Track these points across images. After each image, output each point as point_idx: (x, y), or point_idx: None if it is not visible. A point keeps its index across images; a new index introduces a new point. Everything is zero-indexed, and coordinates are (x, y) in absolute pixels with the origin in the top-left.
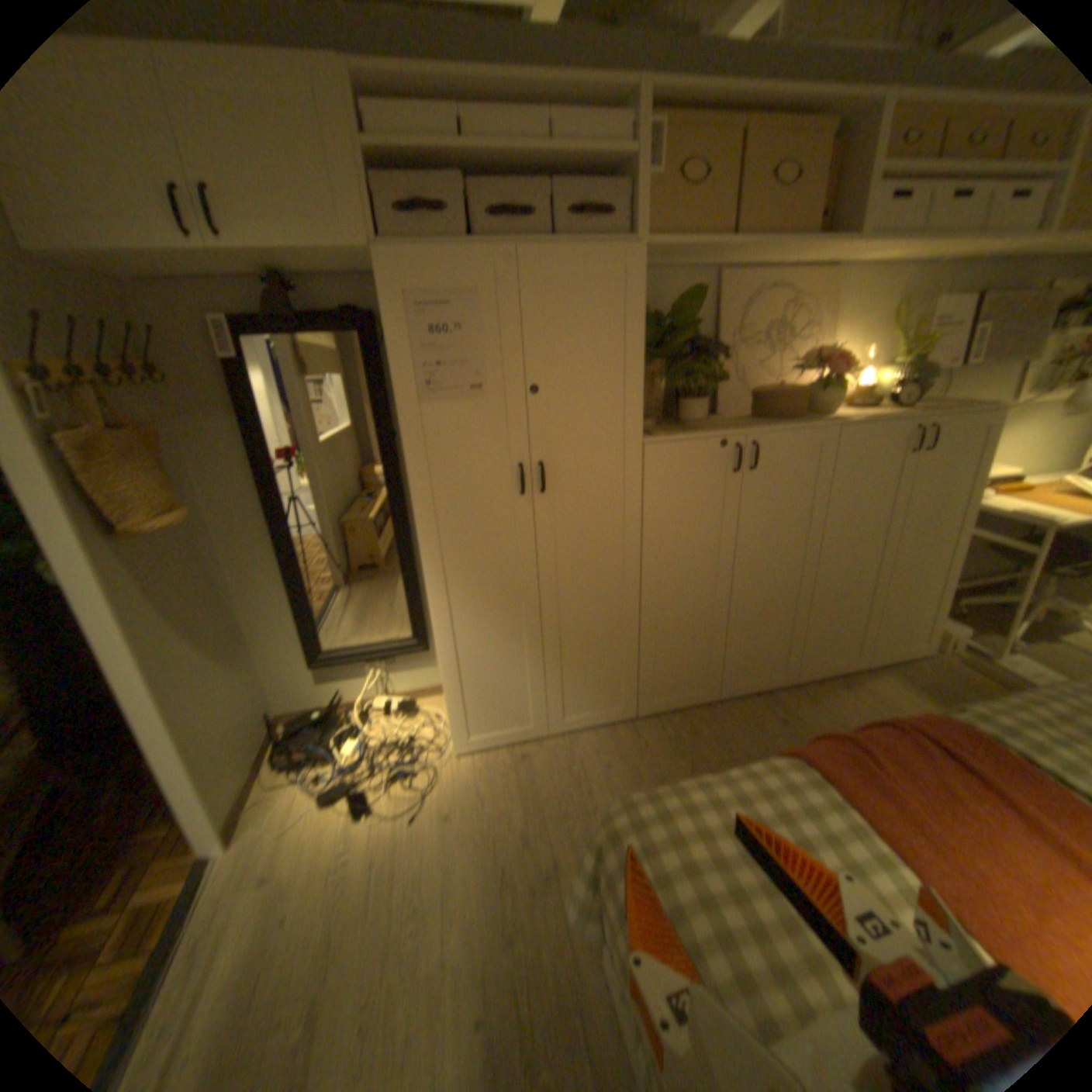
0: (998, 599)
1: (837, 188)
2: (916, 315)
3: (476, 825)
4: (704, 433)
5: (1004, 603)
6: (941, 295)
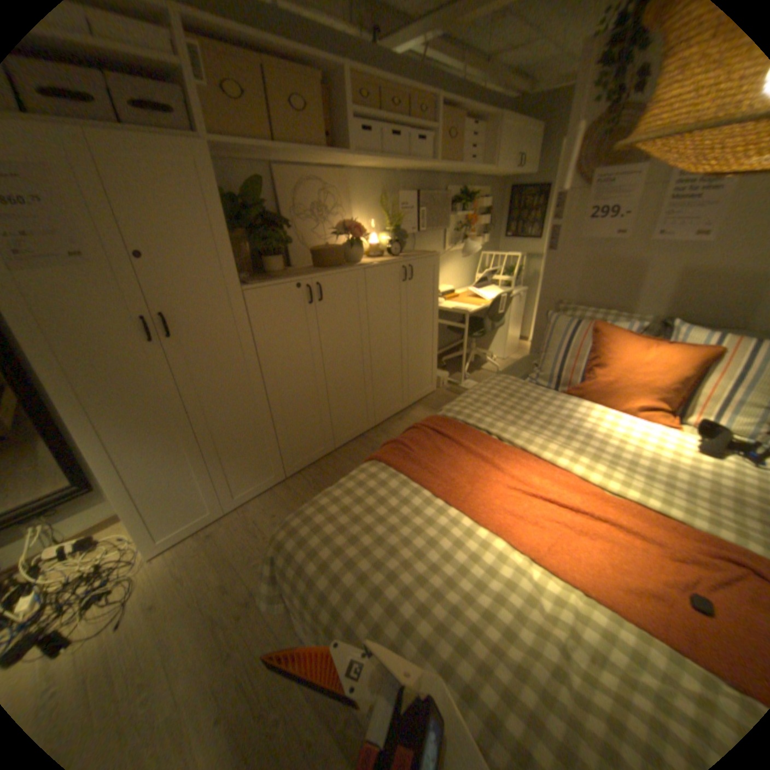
0: (456, 354)
1: (331, 117)
2: (391, 201)
3: (179, 597)
4: (284, 279)
5: (458, 355)
6: (401, 190)
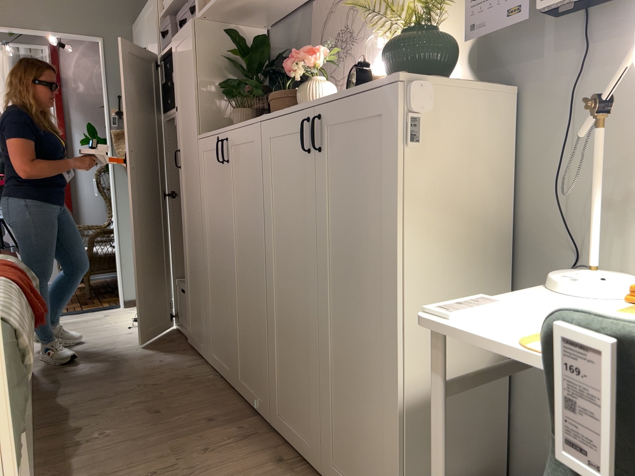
0: None
1: None
2: None
3: (124, 339)
4: (213, 131)
5: None
6: None
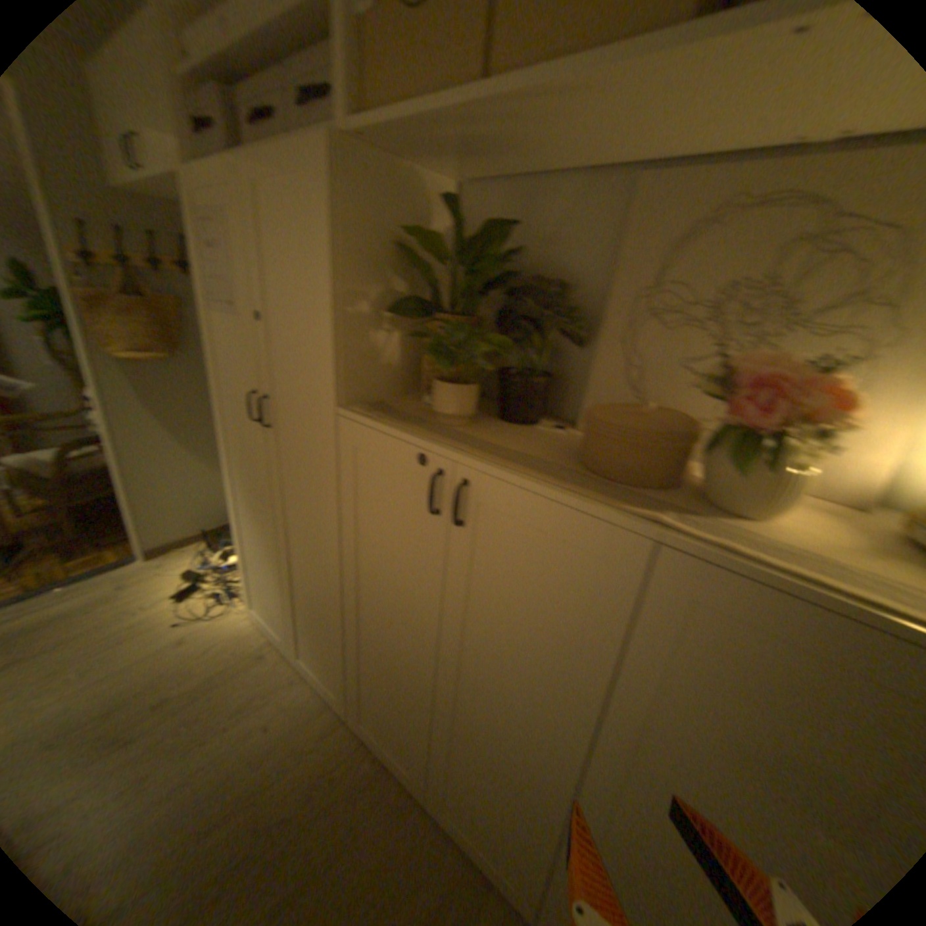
0: None
1: None
2: None
3: (174, 665)
4: (402, 429)
5: None
6: None
